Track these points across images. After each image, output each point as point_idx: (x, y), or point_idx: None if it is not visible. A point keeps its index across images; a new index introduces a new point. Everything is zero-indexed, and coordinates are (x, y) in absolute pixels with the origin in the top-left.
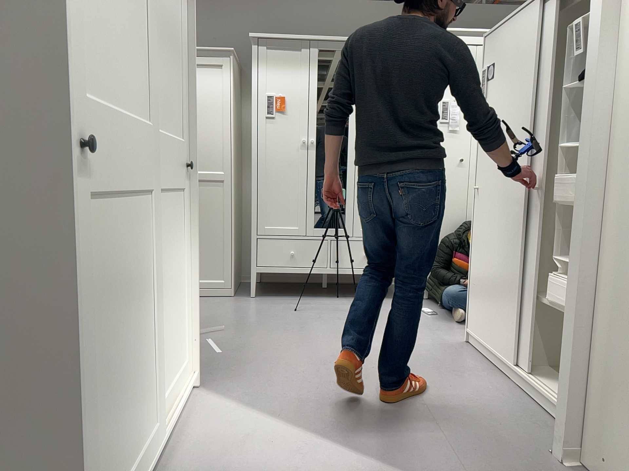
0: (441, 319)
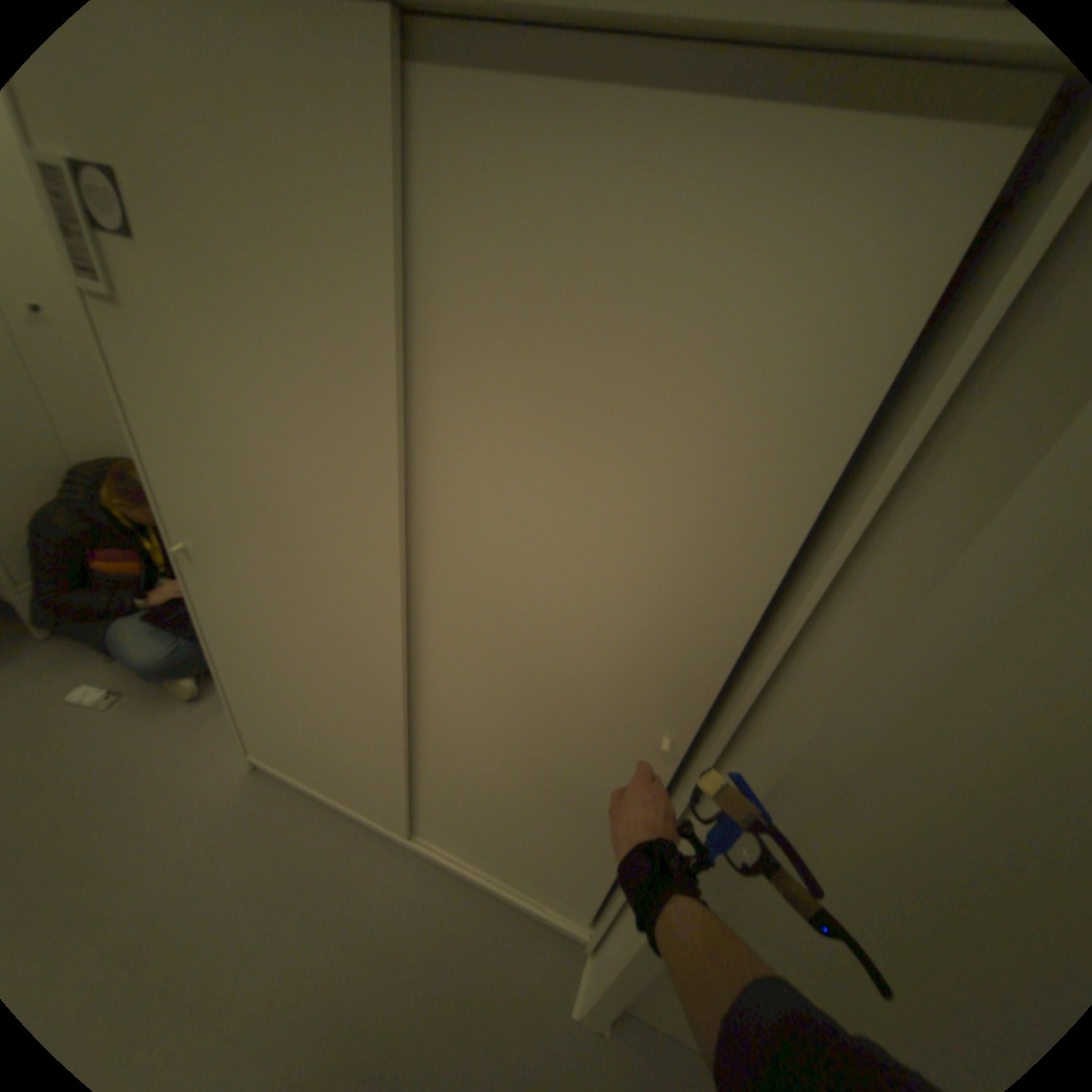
0: (140, 712)
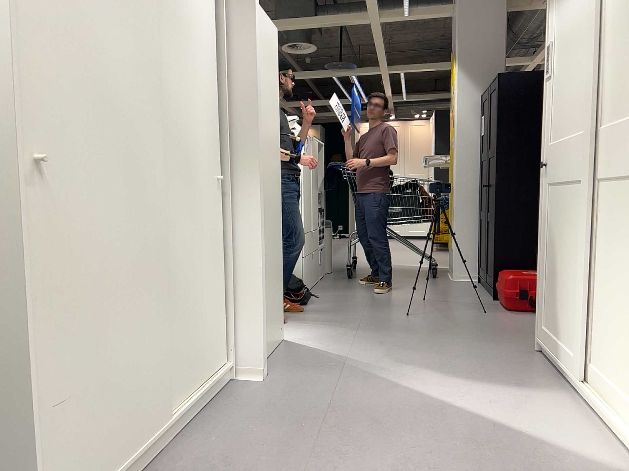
0: None
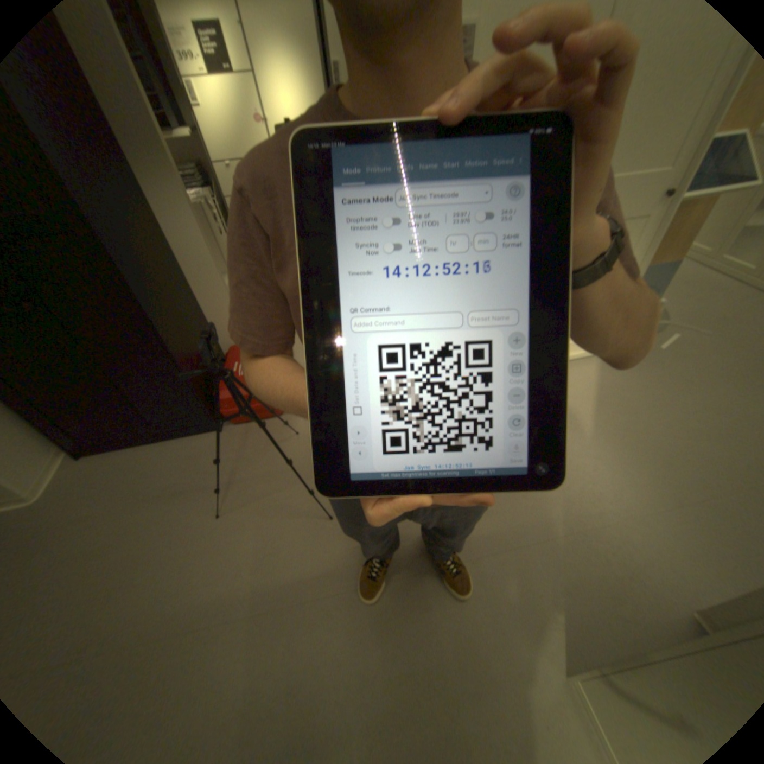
0: None
